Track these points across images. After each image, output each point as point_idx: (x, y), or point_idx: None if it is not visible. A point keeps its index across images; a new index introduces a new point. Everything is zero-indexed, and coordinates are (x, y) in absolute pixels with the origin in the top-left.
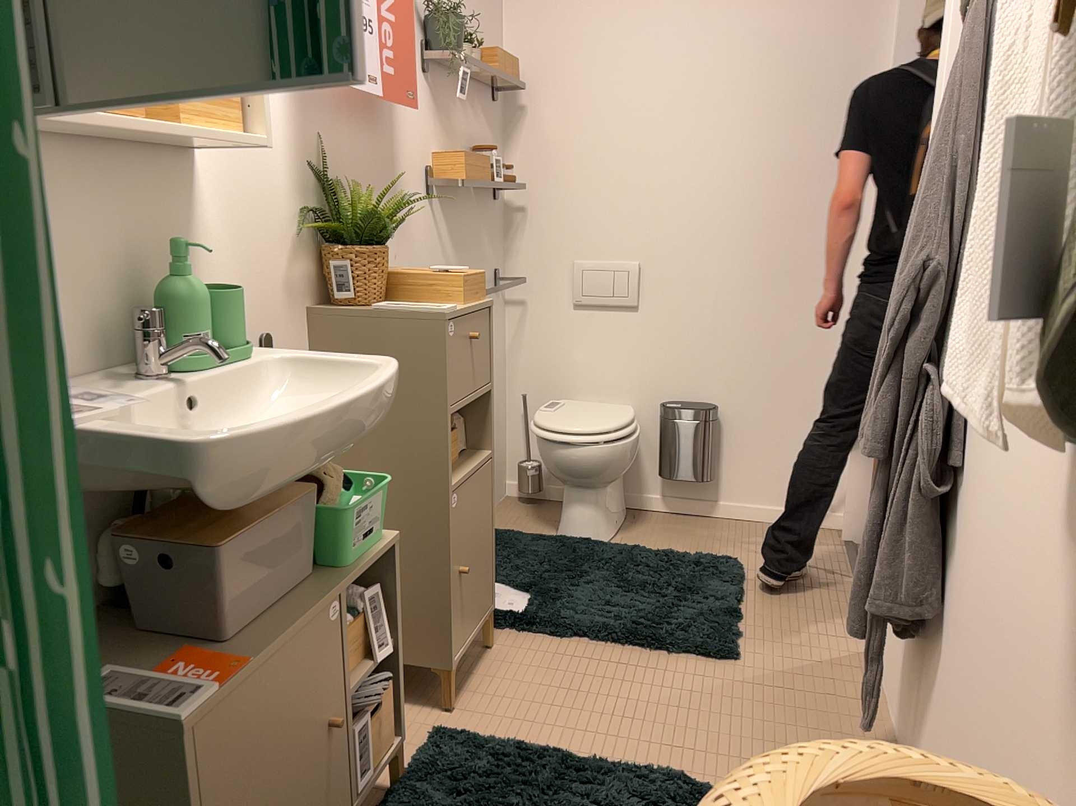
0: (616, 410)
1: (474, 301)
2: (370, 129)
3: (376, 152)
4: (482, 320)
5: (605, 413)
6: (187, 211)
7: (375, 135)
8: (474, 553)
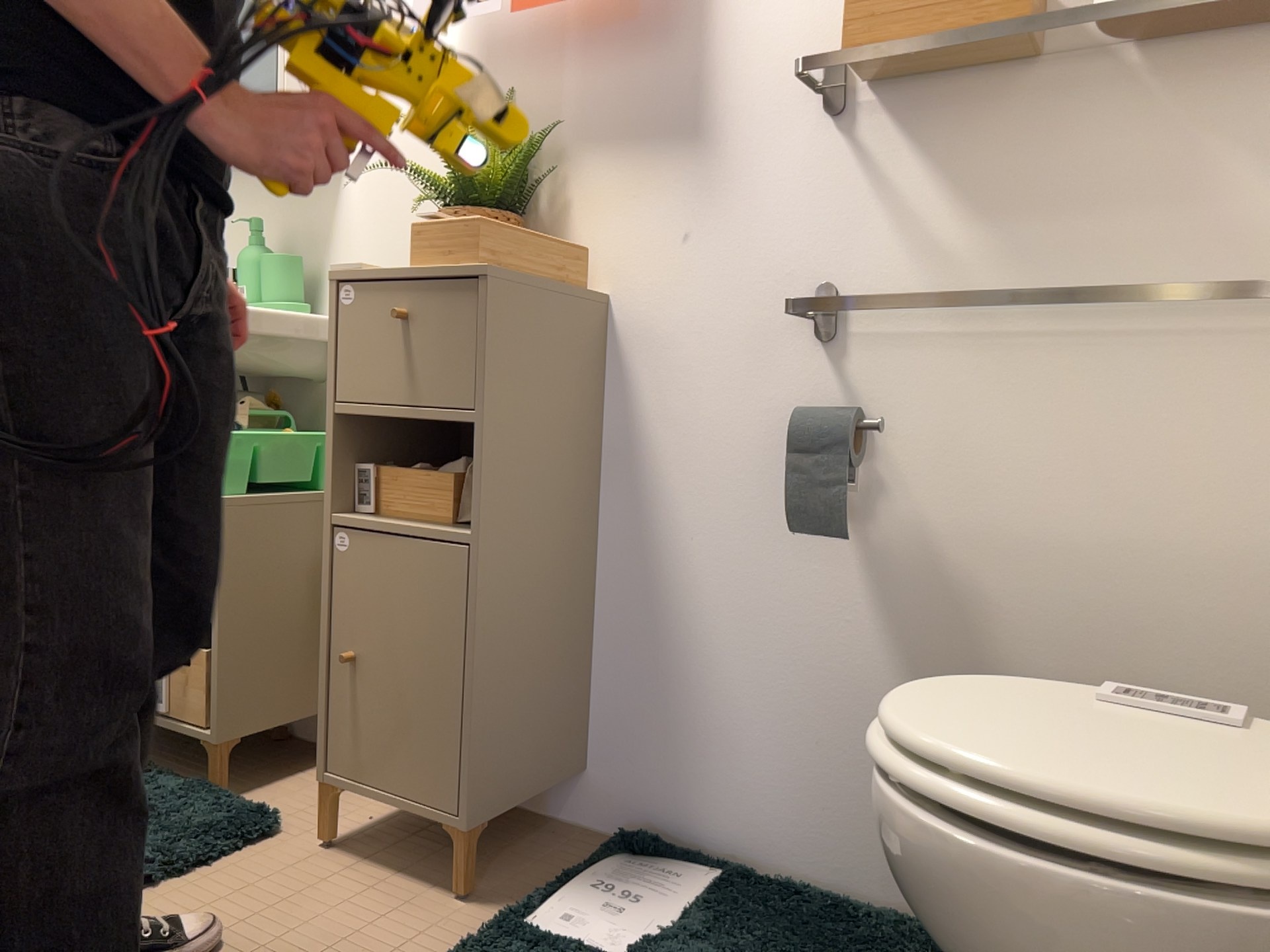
0: (1207, 777)
1: (430, 267)
2: (627, 52)
3: (639, 82)
4: (447, 299)
5: (1122, 751)
6: (335, 204)
7: (640, 56)
8: (393, 653)
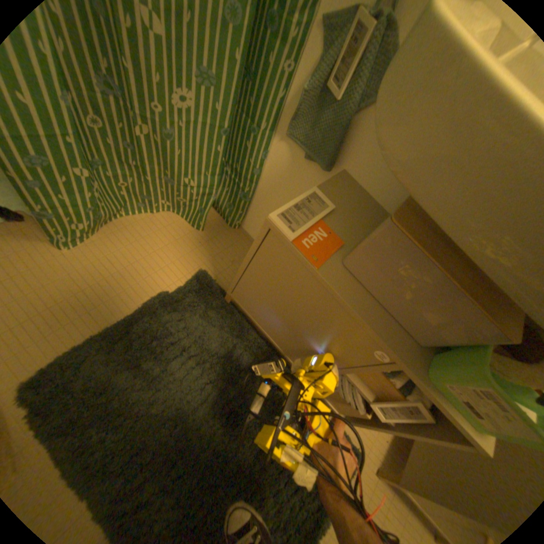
0: None
1: None
2: None
3: None
4: None
5: None
6: None
7: None
8: None
